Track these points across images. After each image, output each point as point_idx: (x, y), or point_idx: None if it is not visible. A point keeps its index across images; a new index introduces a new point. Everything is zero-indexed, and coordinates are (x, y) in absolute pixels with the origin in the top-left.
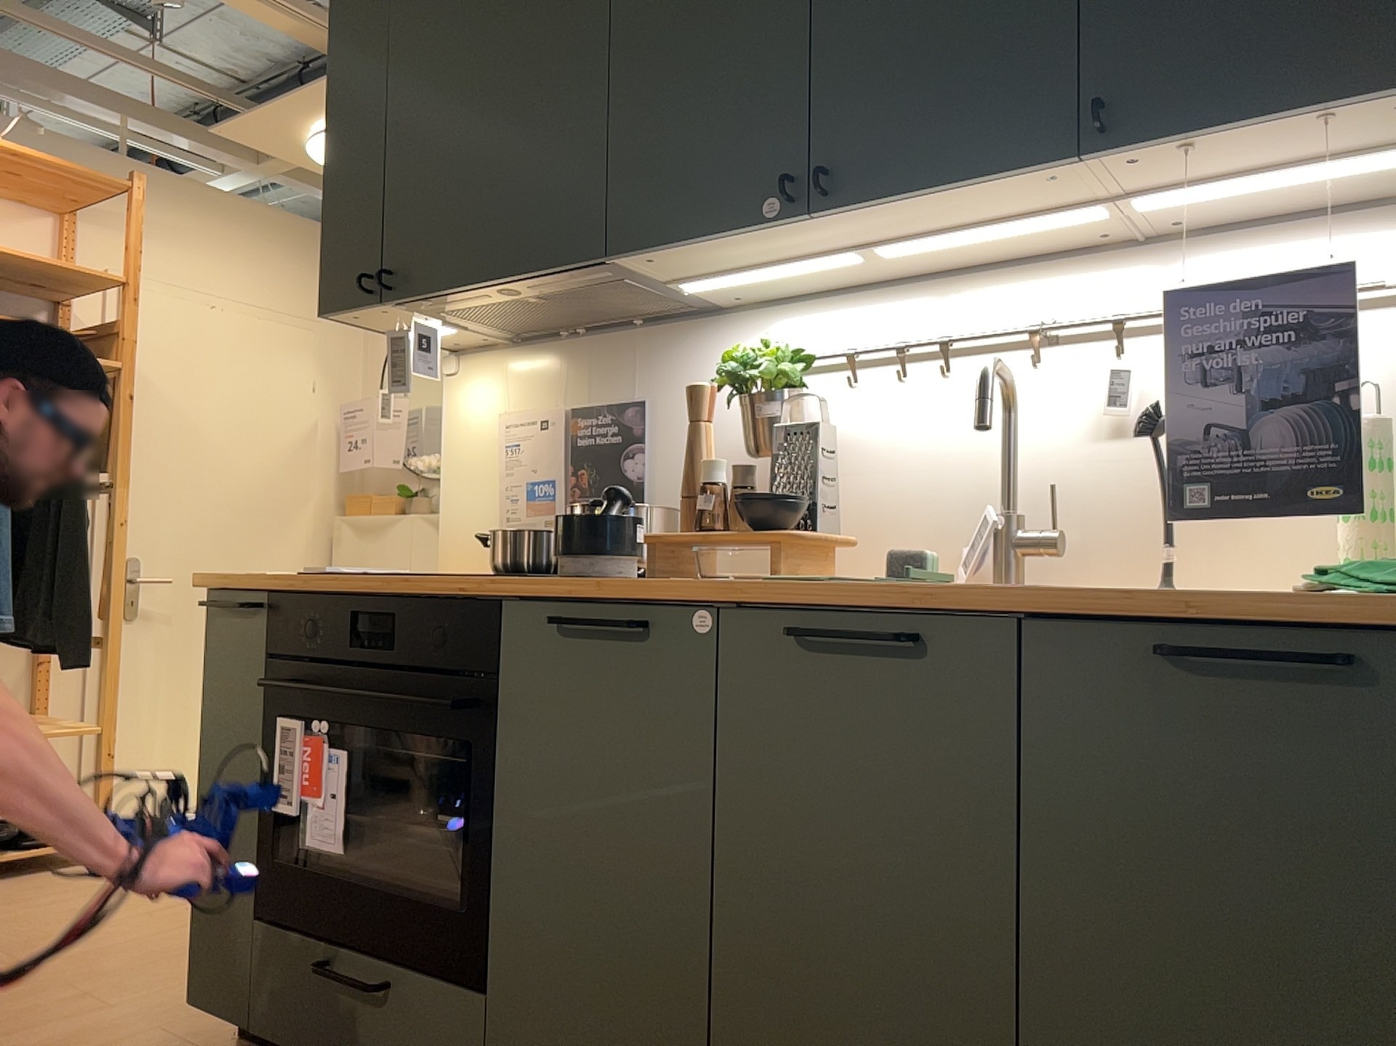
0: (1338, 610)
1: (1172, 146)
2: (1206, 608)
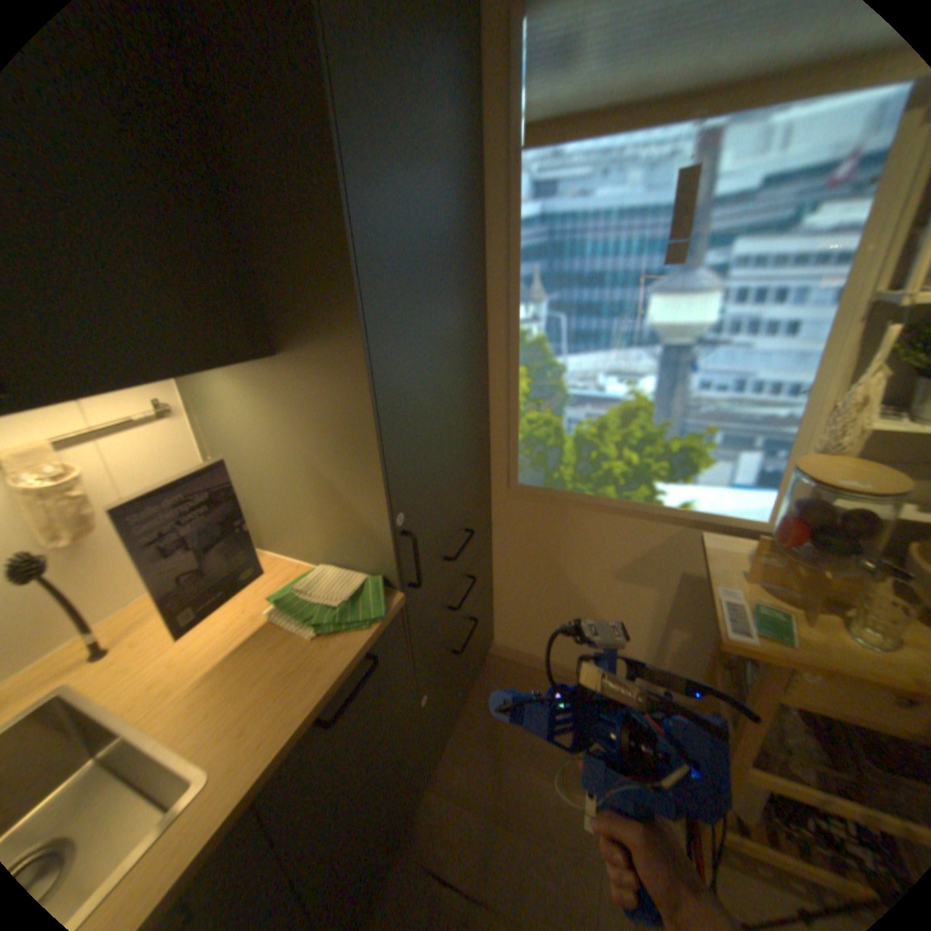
0: (357, 645)
1: (73, 397)
2: (331, 693)
